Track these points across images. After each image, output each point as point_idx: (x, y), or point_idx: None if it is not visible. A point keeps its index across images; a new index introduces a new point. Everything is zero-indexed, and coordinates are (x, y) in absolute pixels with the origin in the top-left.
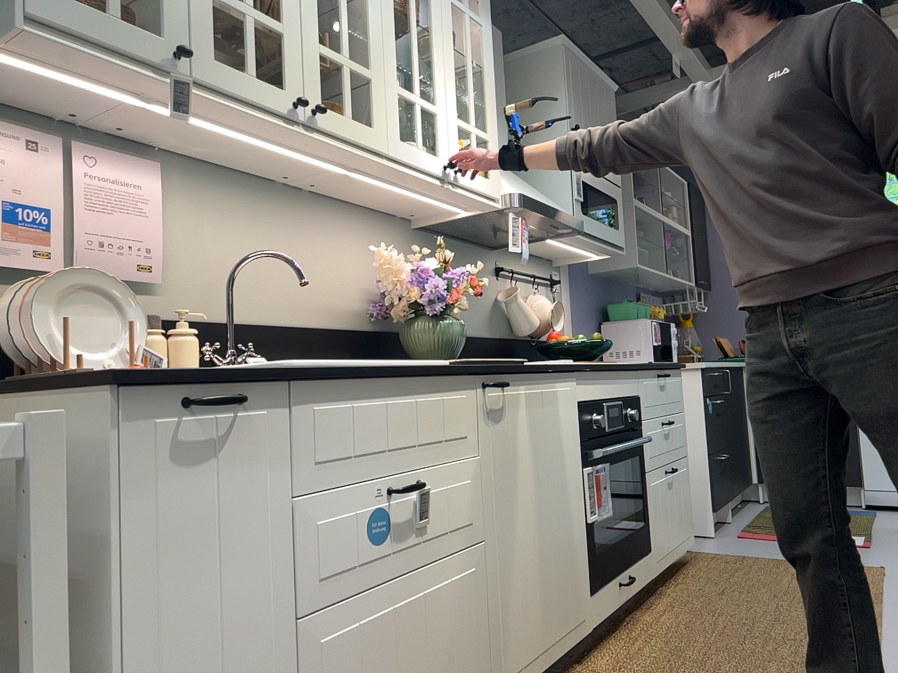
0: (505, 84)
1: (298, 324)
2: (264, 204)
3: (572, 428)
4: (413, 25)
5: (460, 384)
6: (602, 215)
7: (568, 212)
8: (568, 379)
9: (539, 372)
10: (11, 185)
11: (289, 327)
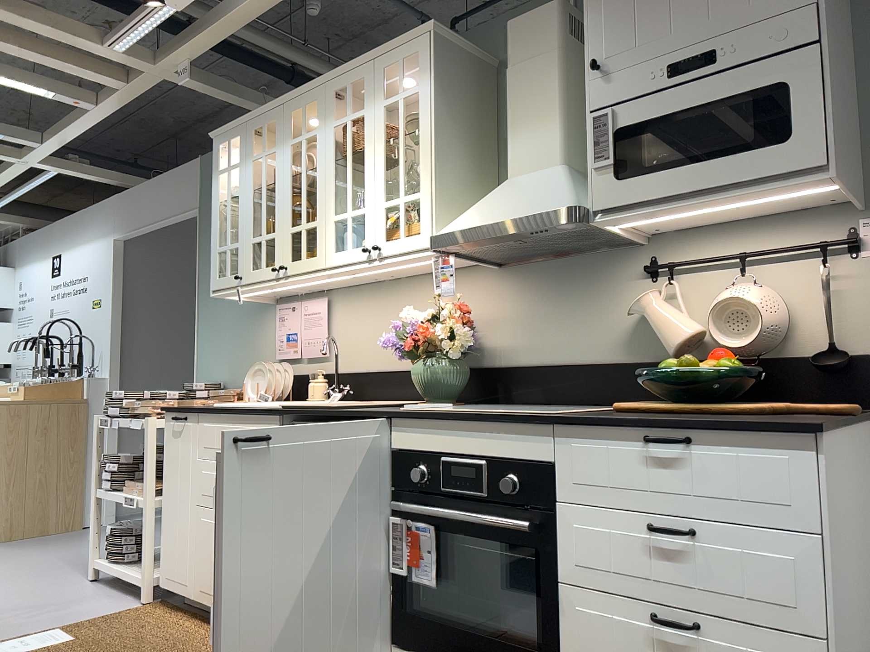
0: (561, 57)
1: (393, 369)
2: (377, 296)
3: (374, 471)
4: (352, 157)
5: (267, 420)
6: (720, 140)
7: (553, 203)
8: (374, 424)
9: (330, 416)
10: (287, 327)
11: (387, 371)
